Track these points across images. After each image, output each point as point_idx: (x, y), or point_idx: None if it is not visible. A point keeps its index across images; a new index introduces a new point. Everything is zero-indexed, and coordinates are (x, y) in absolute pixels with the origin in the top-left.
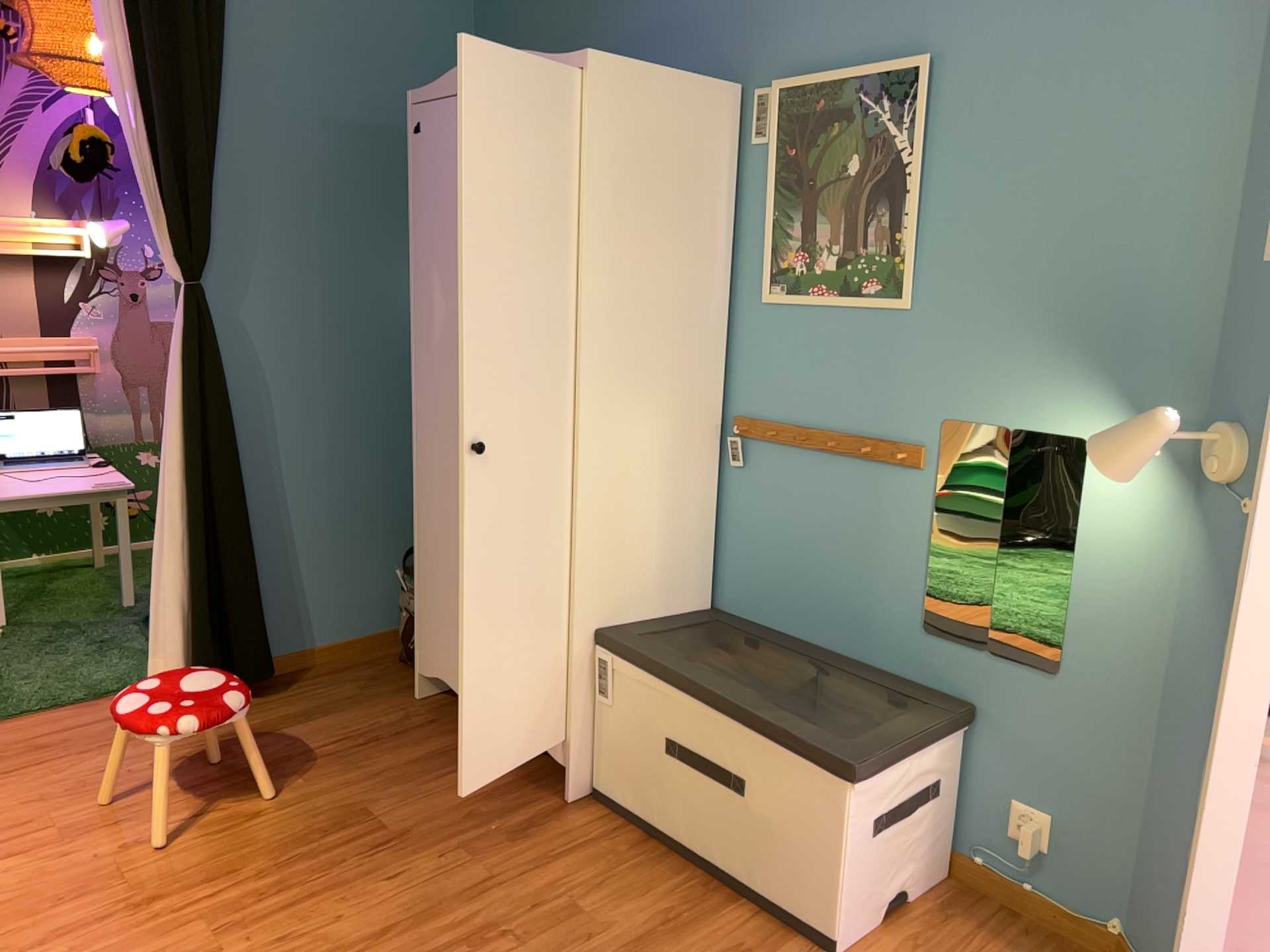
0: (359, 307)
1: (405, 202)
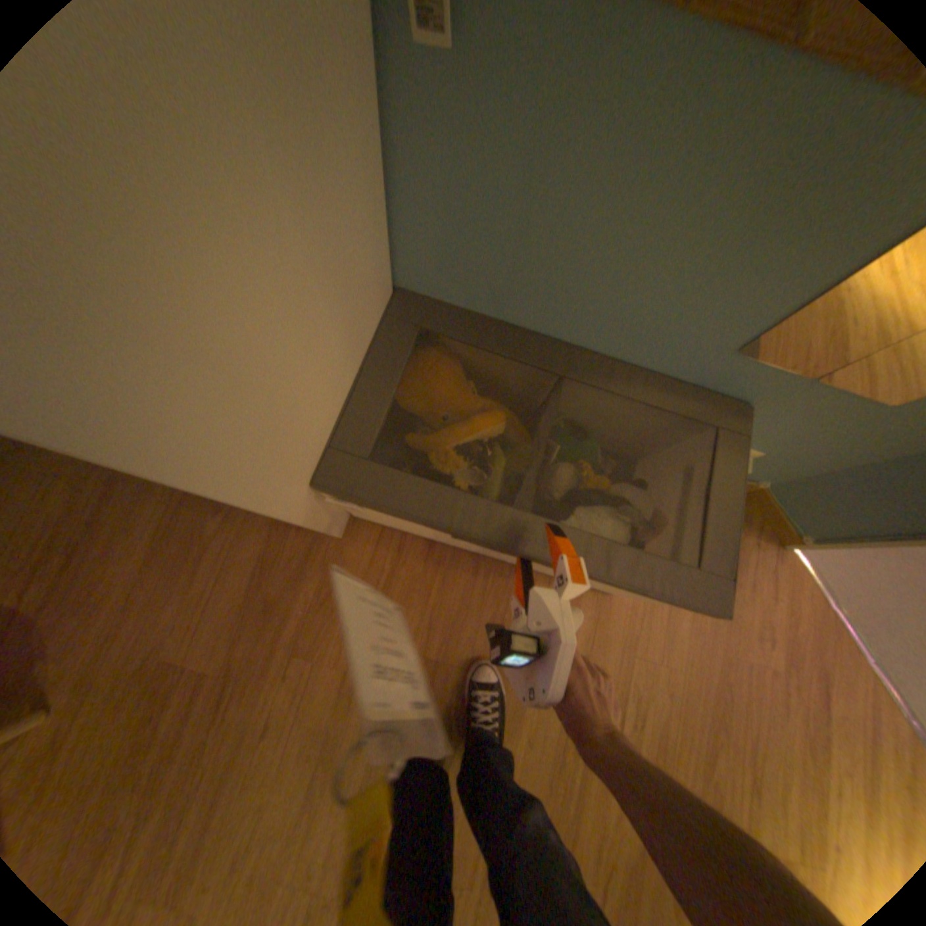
0: None
1: None
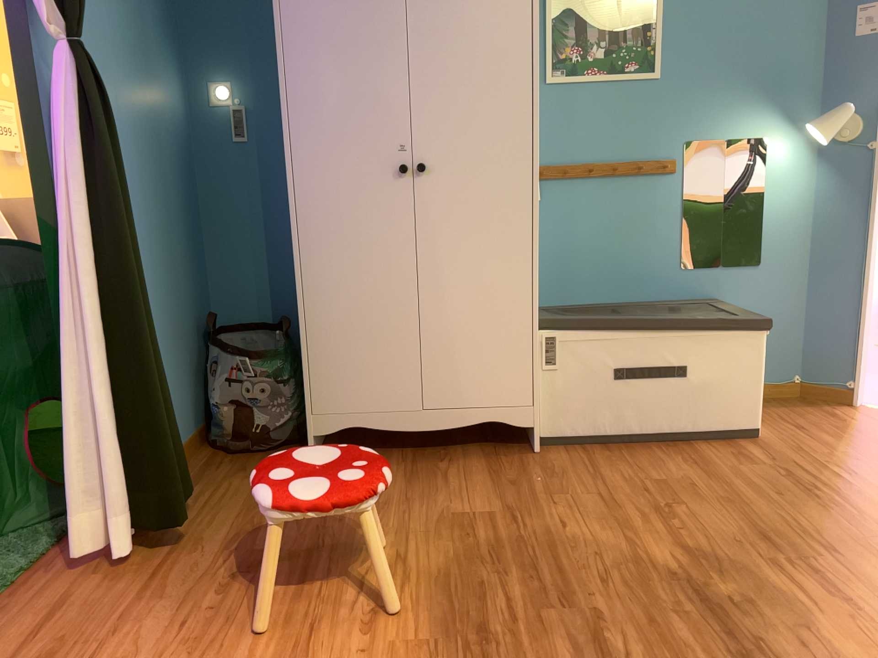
0: (142, 106)
1: (153, 5)
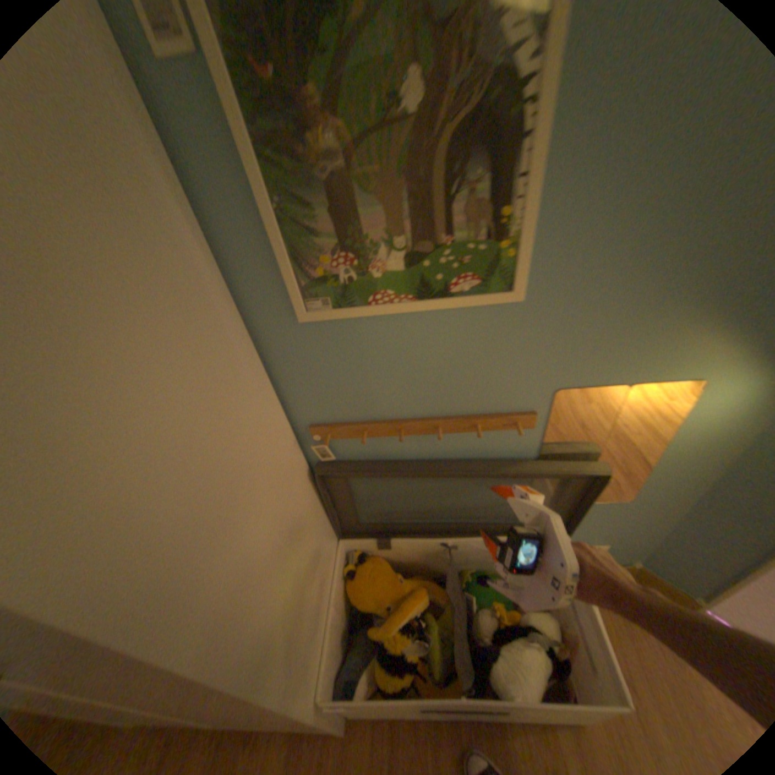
0: None
1: None
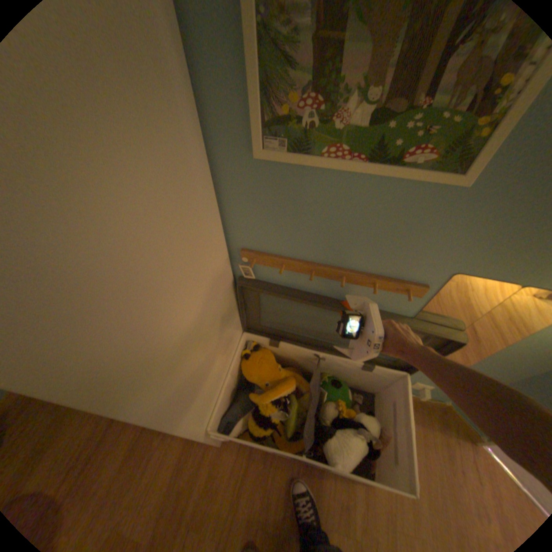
0: None
1: None
